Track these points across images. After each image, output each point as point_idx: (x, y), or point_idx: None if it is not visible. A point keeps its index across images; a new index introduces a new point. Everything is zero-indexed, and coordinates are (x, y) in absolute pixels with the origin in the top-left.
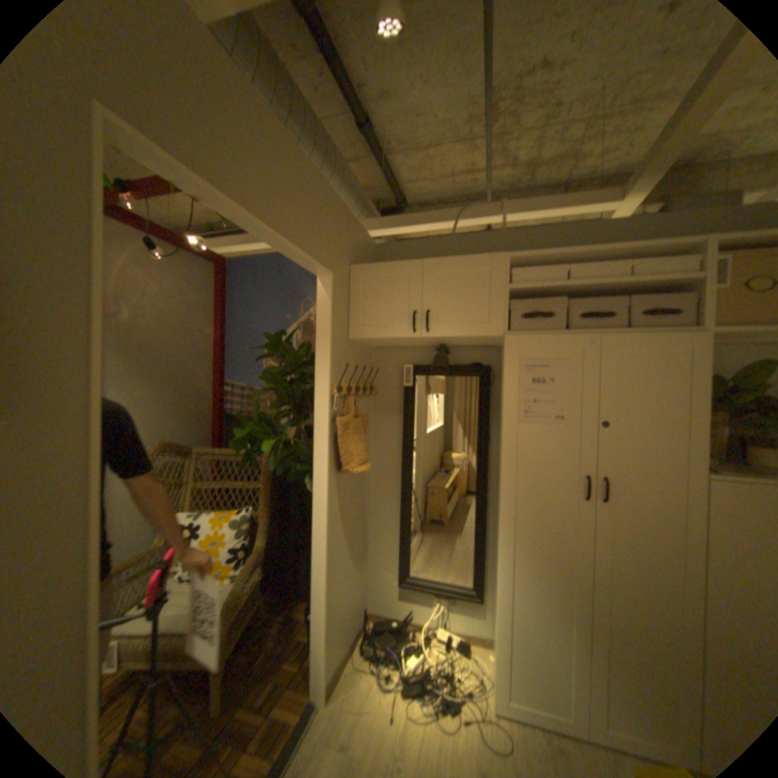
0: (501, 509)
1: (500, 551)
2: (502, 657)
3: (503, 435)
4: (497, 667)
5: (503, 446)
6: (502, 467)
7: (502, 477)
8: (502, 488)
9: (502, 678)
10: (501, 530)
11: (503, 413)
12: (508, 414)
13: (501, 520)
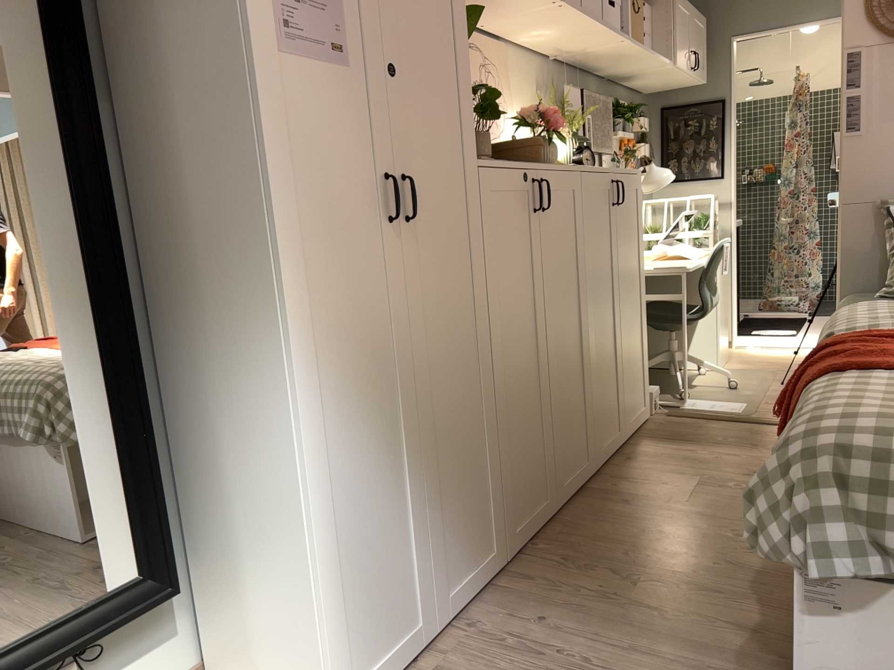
0: (282, 270)
1: (295, 373)
2: (330, 604)
3: (260, 76)
4: (326, 632)
5: (264, 105)
6: (269, 161)
7: (273, 189)
8: (276, 216)
9: (335, 648)
10: (289, 322)
11: (252, 15)
12: (261, 19)
13: (285, 296)
